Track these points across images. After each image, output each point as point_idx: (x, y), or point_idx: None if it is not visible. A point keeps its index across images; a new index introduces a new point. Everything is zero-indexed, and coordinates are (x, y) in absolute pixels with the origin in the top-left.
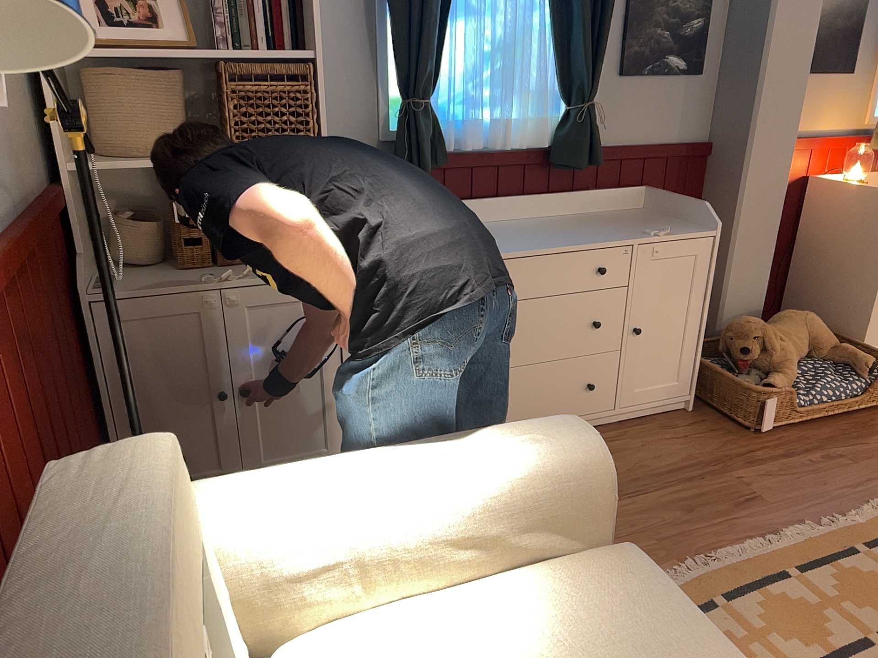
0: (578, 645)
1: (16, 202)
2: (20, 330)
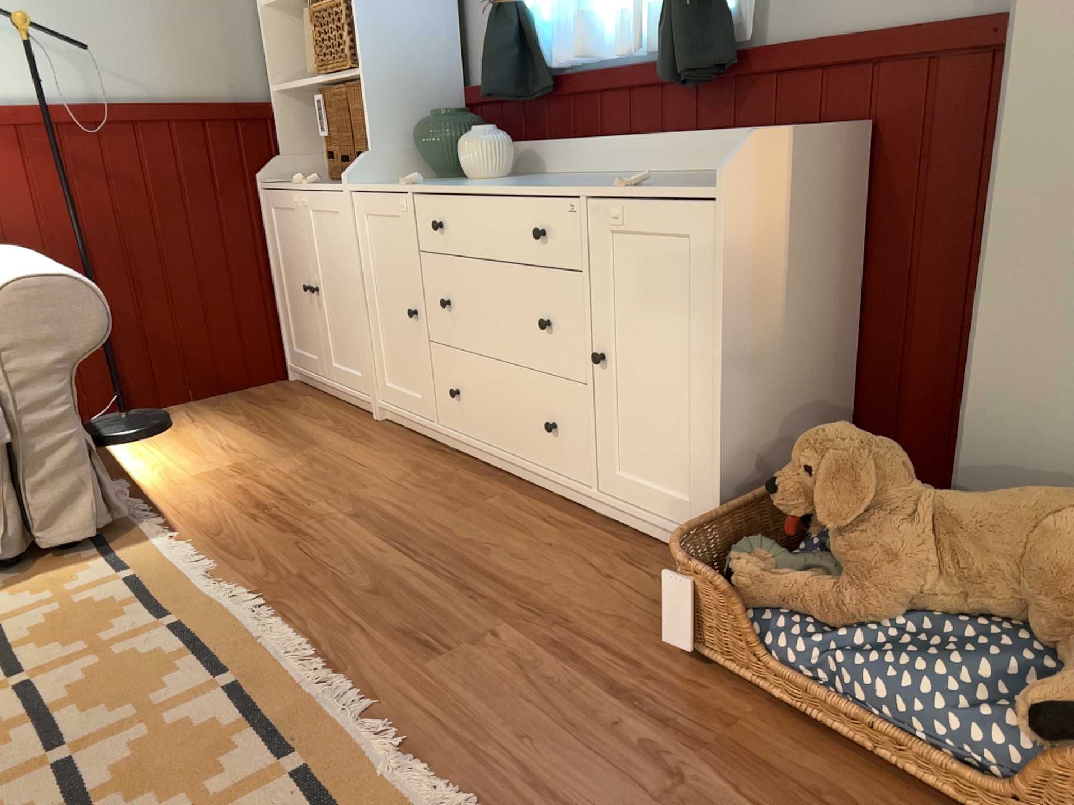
0: None
1: (169, 100)
2: (102, 165)
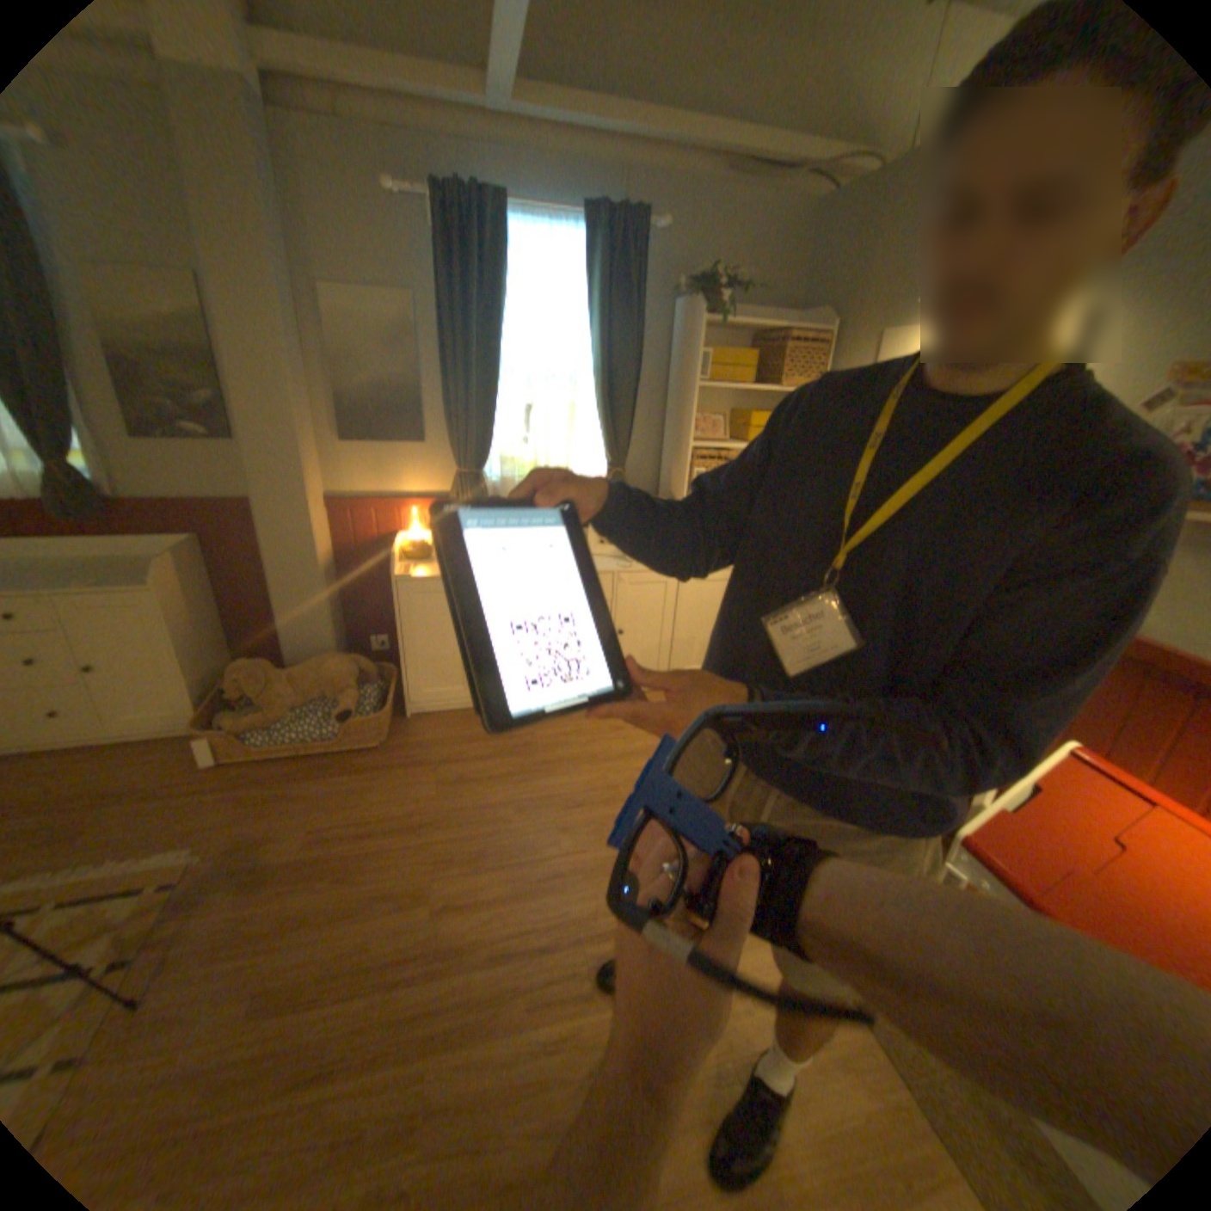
0: None
1: None
2: None
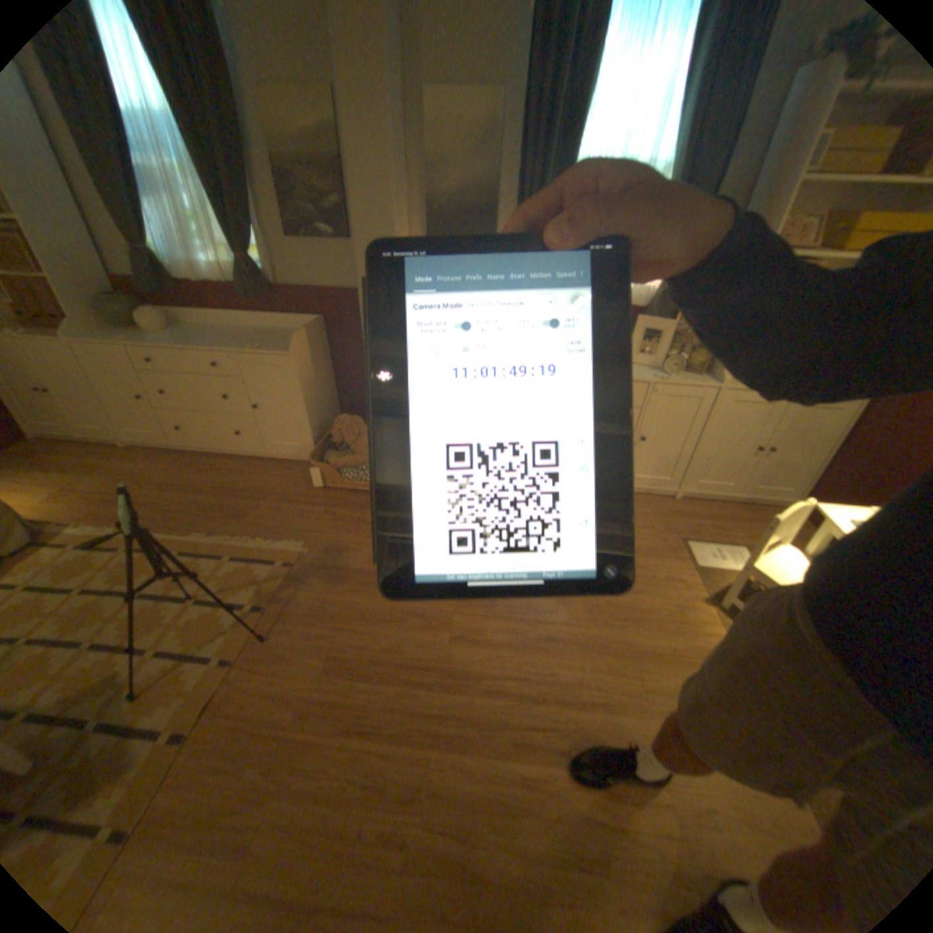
0: None
1: None
2: None
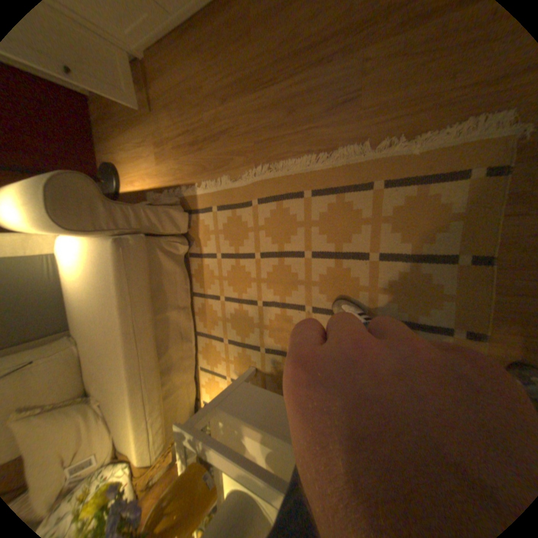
0: (89, 278)
1: None
2: None
